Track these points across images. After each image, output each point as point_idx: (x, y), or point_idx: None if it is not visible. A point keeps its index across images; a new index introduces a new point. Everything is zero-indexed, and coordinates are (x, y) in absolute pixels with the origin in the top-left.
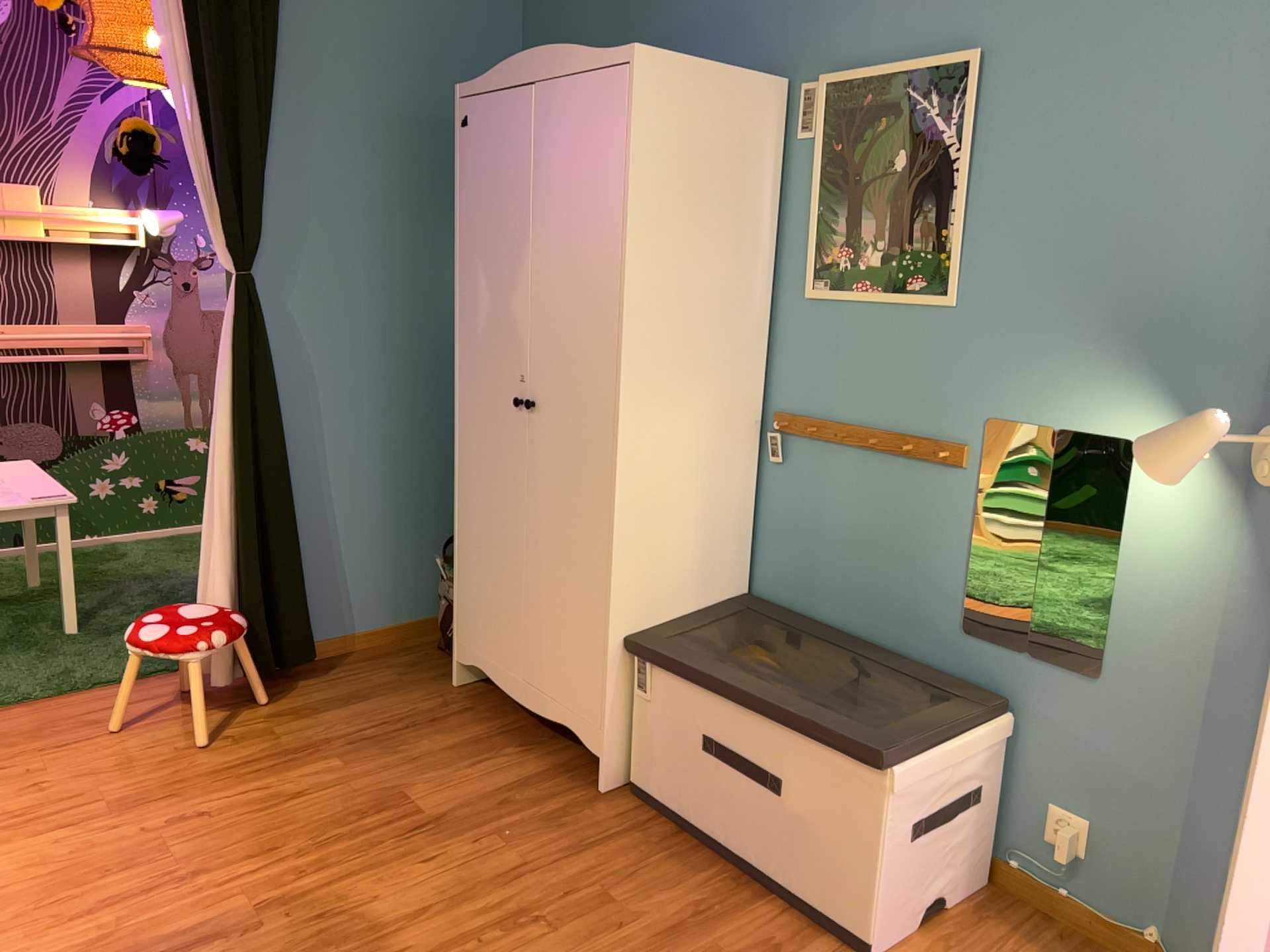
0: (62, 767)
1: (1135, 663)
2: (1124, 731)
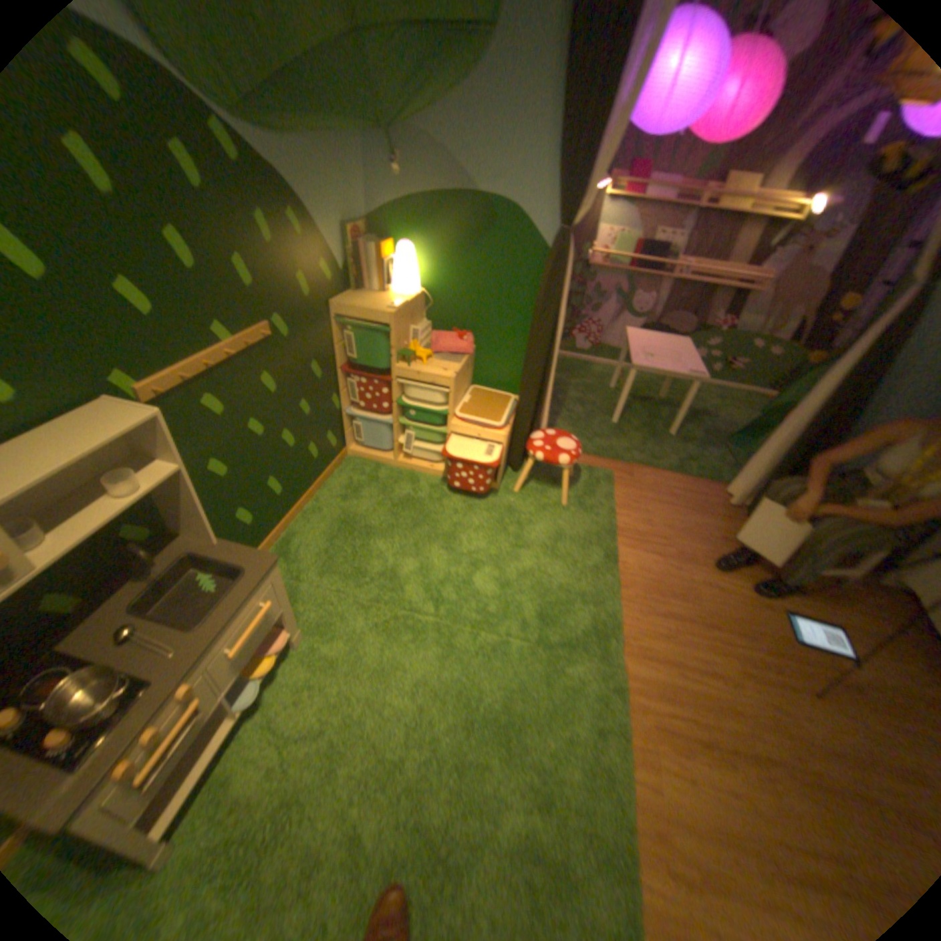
0: (659, 517)
1: None
2: None
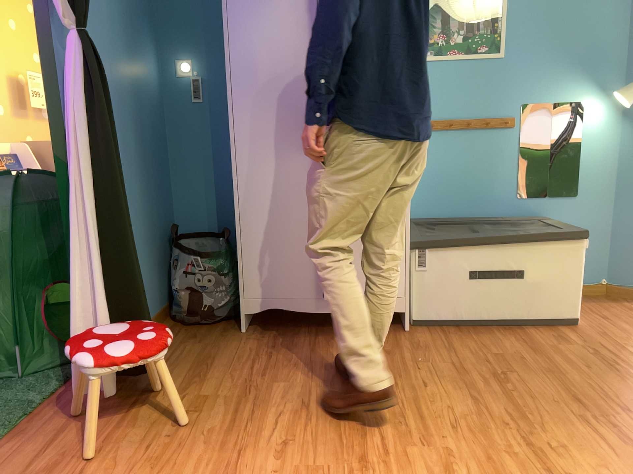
0: None
1: (590, 185)
2: (588, 212)
